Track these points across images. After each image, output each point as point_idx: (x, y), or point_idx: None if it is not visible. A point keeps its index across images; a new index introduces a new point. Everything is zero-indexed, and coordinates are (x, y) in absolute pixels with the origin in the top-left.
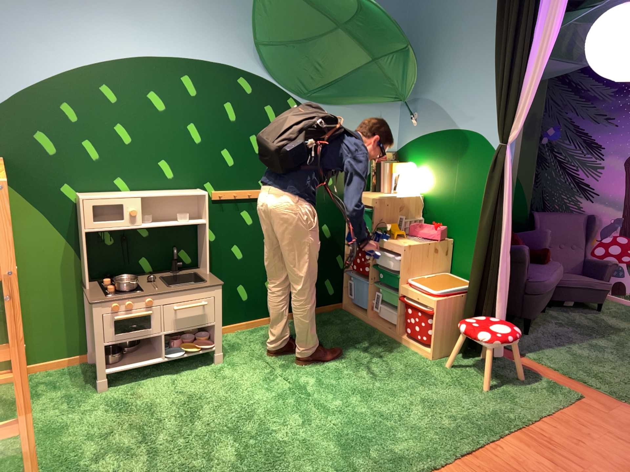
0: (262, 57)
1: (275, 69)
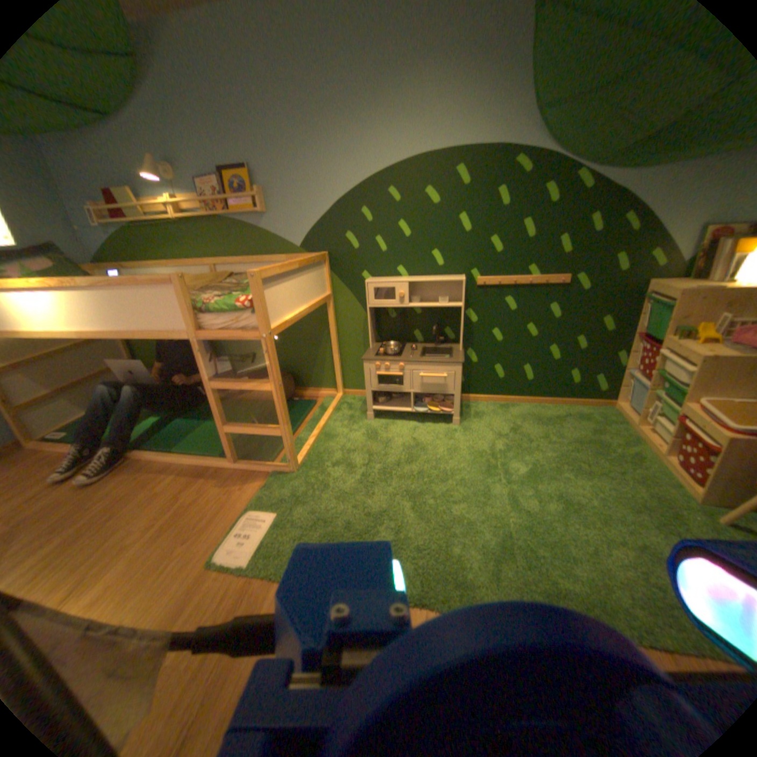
0: (543, 116)
1: (560, 129)
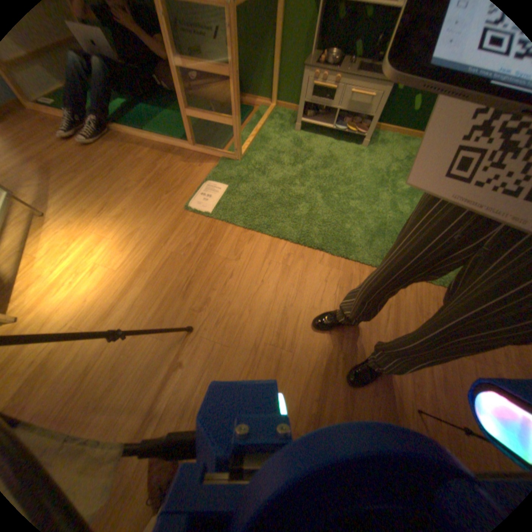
0: None
1: None
